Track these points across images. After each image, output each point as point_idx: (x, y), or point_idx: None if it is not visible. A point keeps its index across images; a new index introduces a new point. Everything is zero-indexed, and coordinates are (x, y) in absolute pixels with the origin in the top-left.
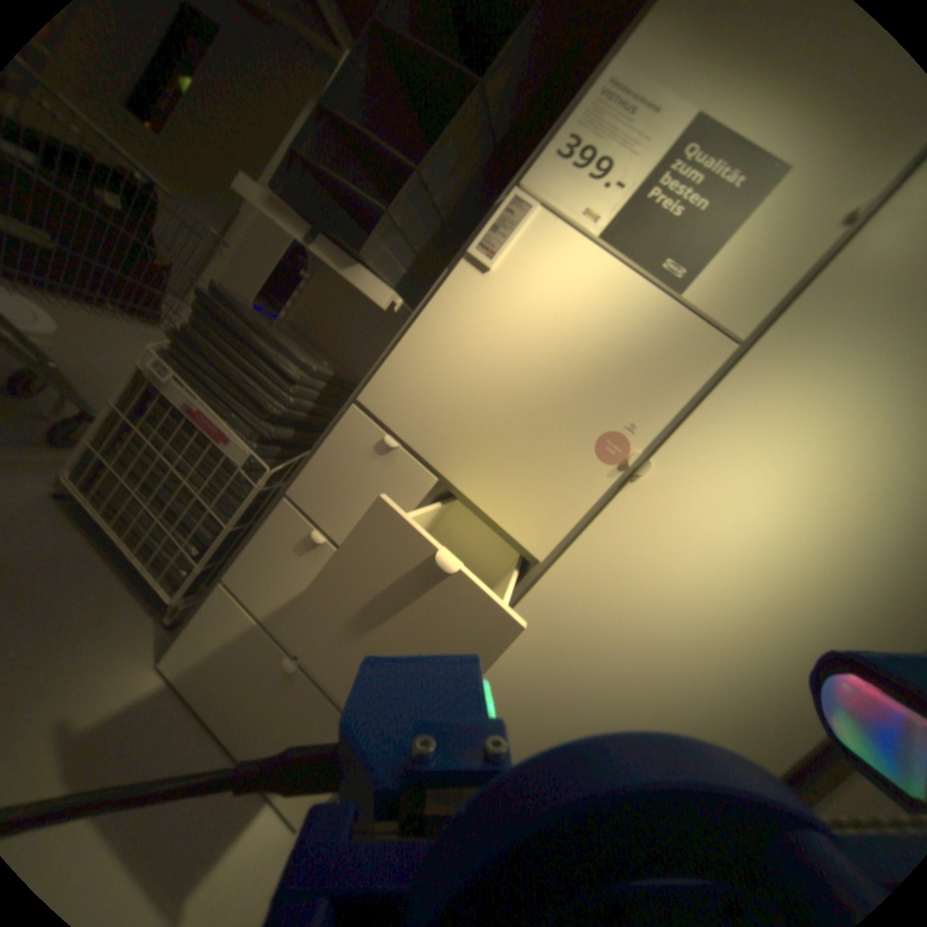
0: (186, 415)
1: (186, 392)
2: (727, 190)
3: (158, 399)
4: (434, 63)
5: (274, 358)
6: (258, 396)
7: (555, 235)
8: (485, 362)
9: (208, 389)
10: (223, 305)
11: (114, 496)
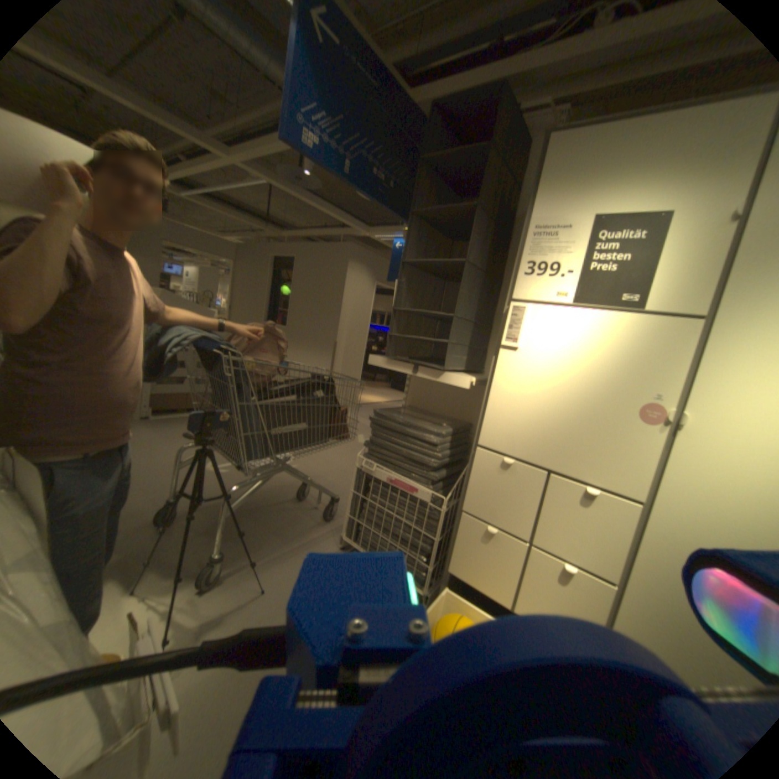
0: (390, 484)
1: (385, 471)
2: (637, 241)
3: (372, 480)
4: (436, 263)
5: (420, 436)
6: (421, 460)
7: (544, 313)
8: (540, 395)
9: (394, 465)
10: (383, 419)
11: (372, 540)
